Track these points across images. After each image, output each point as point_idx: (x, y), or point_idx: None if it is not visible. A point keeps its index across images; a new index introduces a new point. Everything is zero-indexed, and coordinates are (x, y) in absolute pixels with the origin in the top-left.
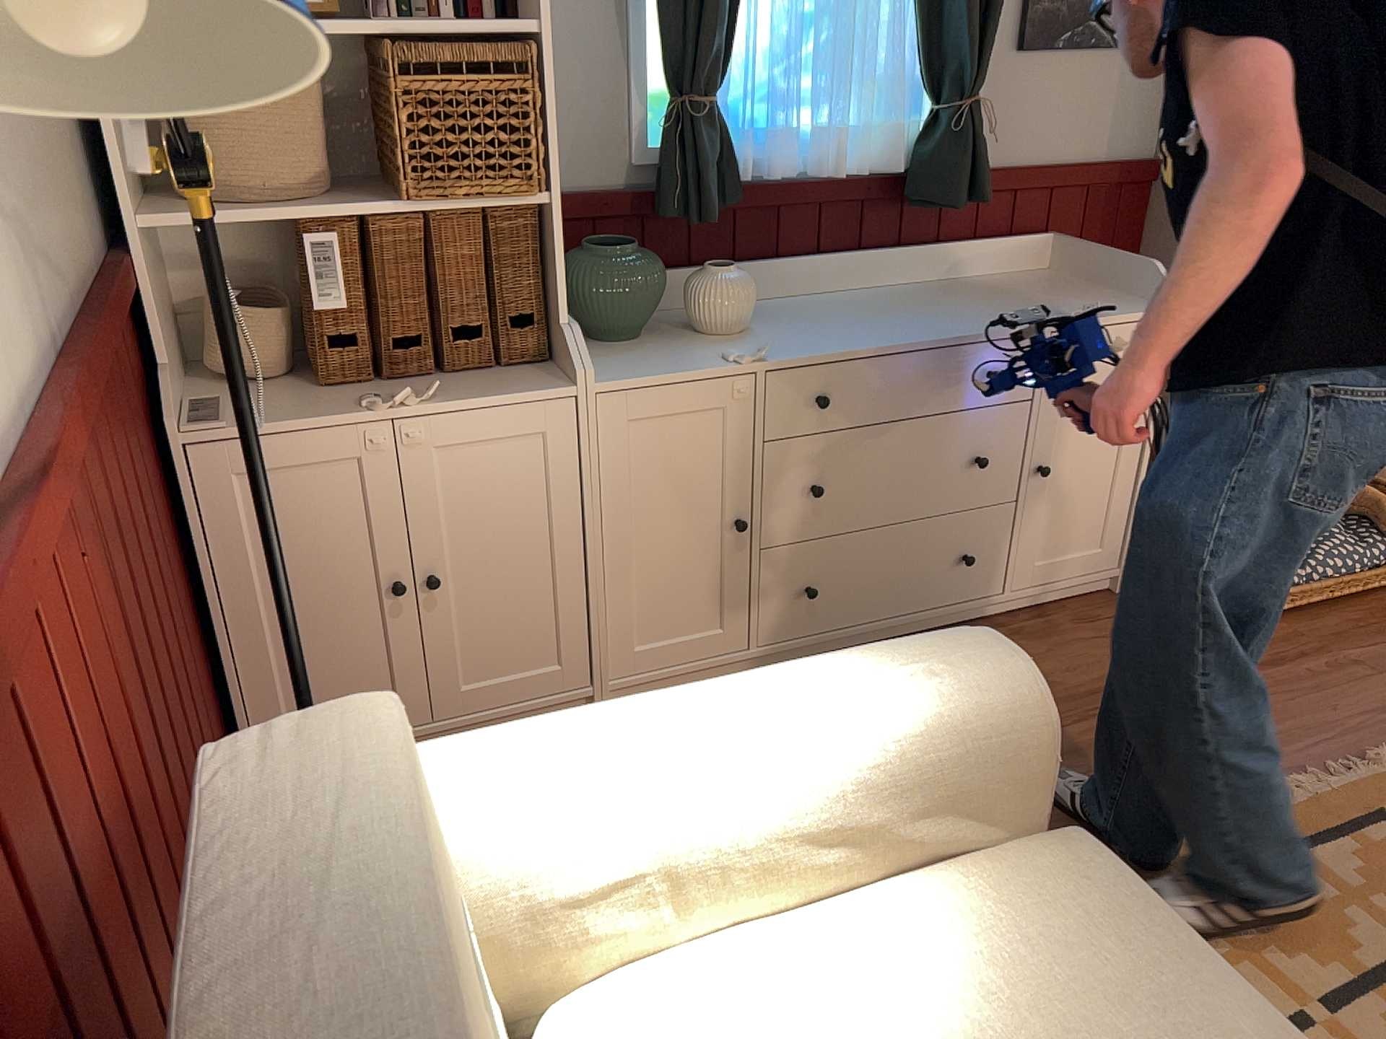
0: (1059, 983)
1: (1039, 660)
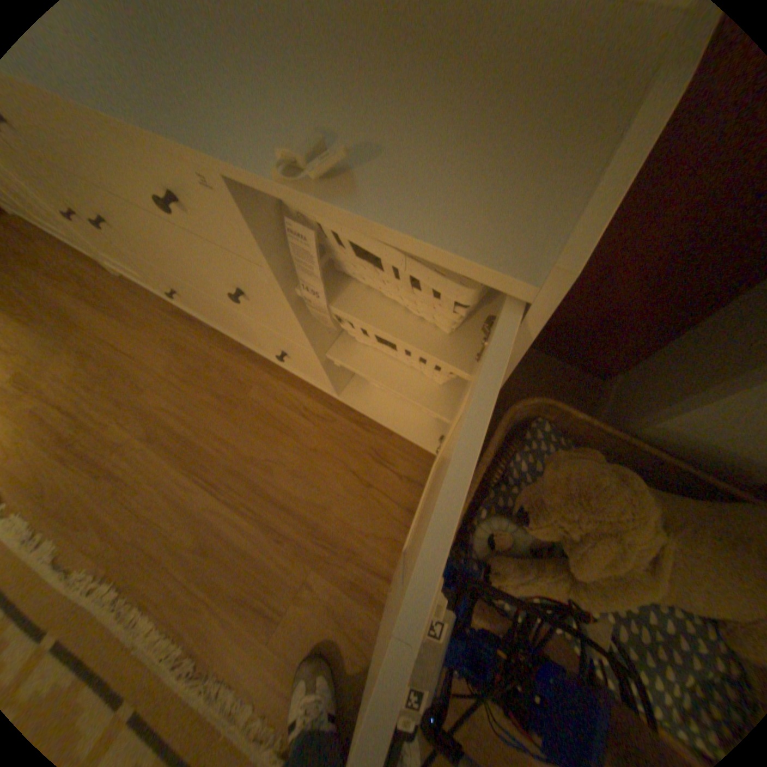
0: None
1: (296, 446)
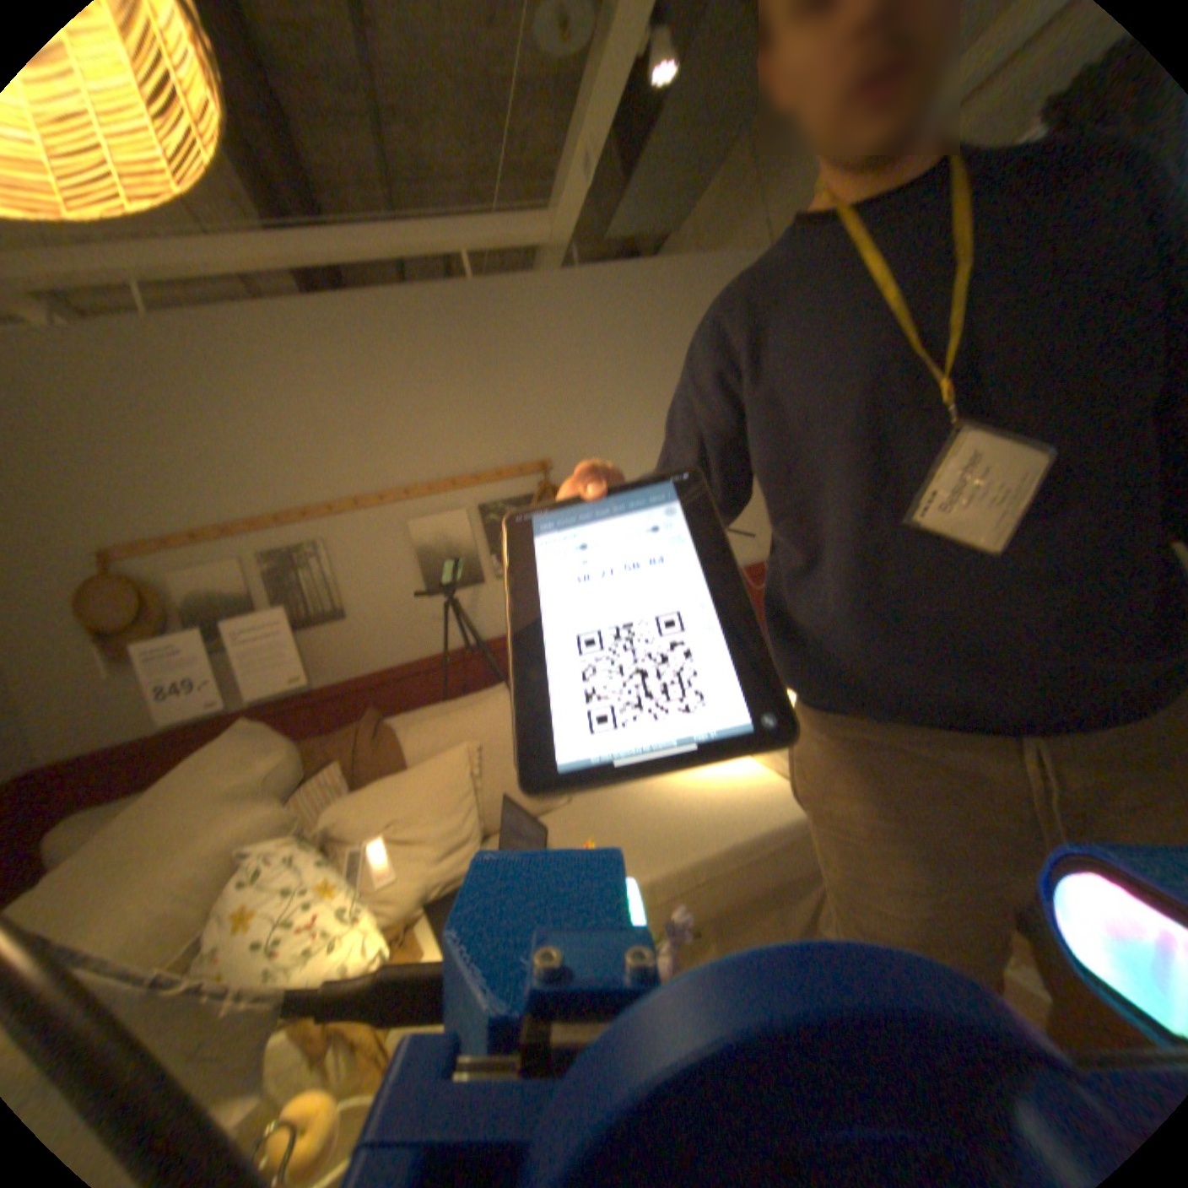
0: (737, 799)
1: None
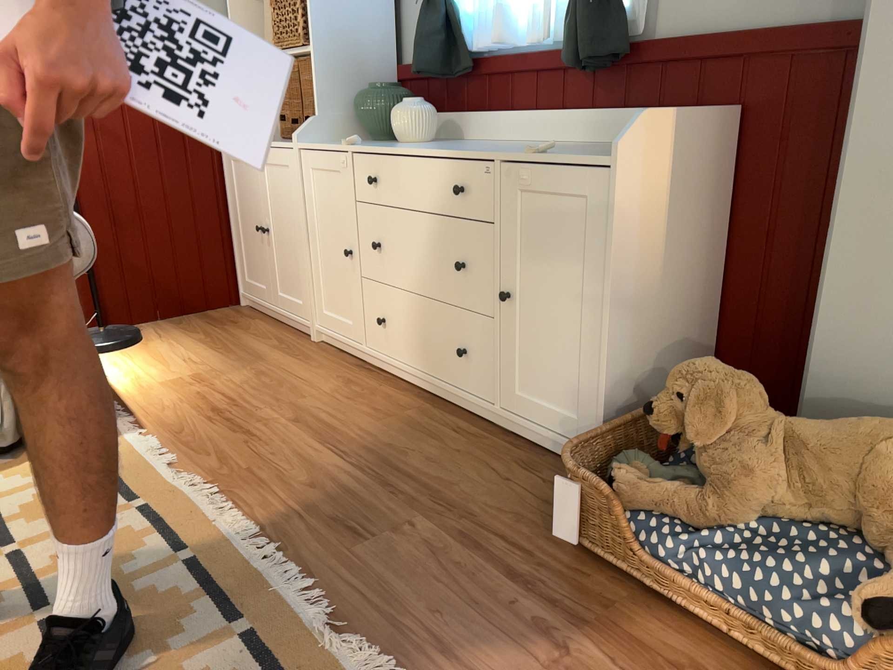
0: None
1: (438, 446)
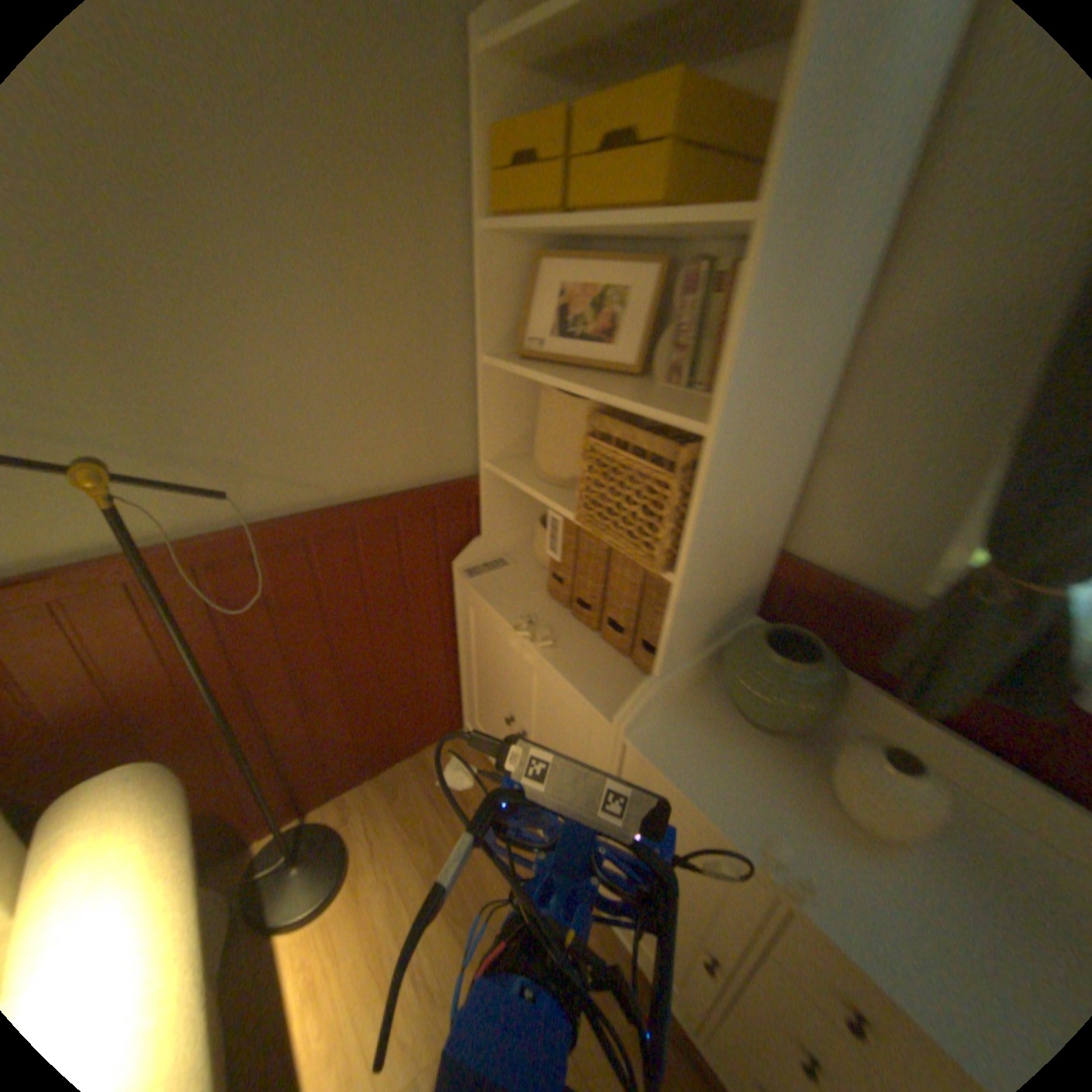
0: None
1: None
